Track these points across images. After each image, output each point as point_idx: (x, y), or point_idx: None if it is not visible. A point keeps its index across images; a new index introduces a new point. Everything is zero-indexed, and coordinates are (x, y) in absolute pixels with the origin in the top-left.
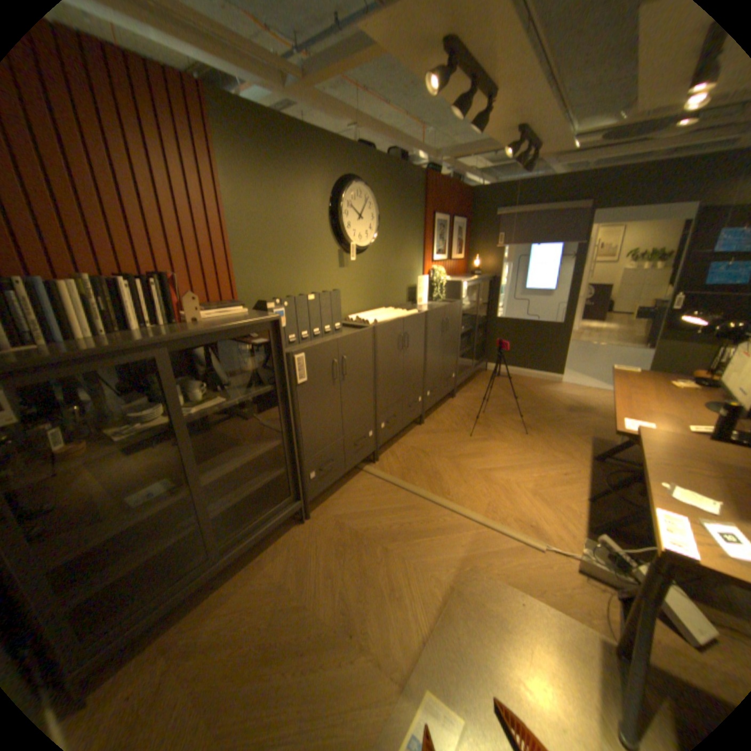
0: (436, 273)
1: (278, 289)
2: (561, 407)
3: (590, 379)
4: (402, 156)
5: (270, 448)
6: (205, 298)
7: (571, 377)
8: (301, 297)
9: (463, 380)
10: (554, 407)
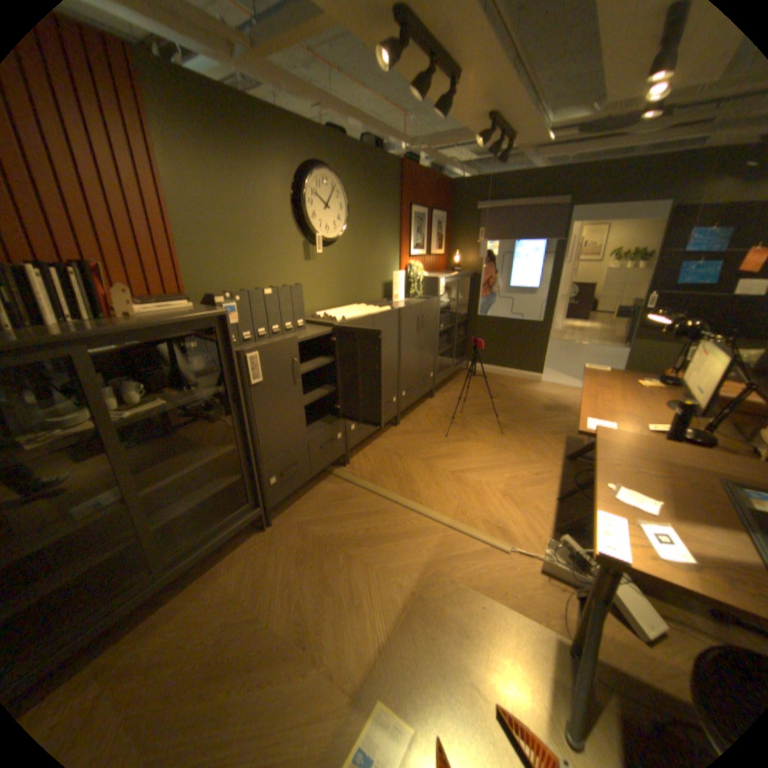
0: (413, 269)
1: (234, 283)
2: (538, 407)
3: (568, 378)
4: (376, 143)
5: (223, 454)
6: (145, 291)
7: (551, 376)
8: (256, 291)
9: (442, 379)
10: (532, 407)
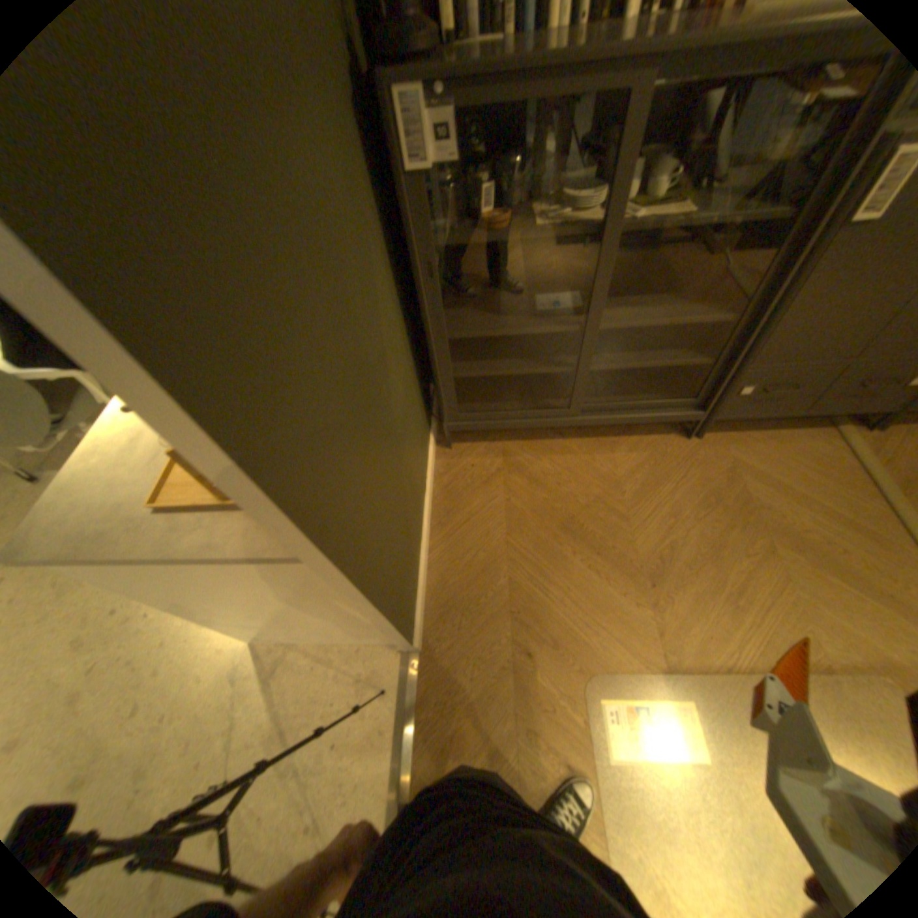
0: None
1: None
2: None
3: None
4: None
5: (713, 322)
6: None
7: None
8: None
9: None
10: None
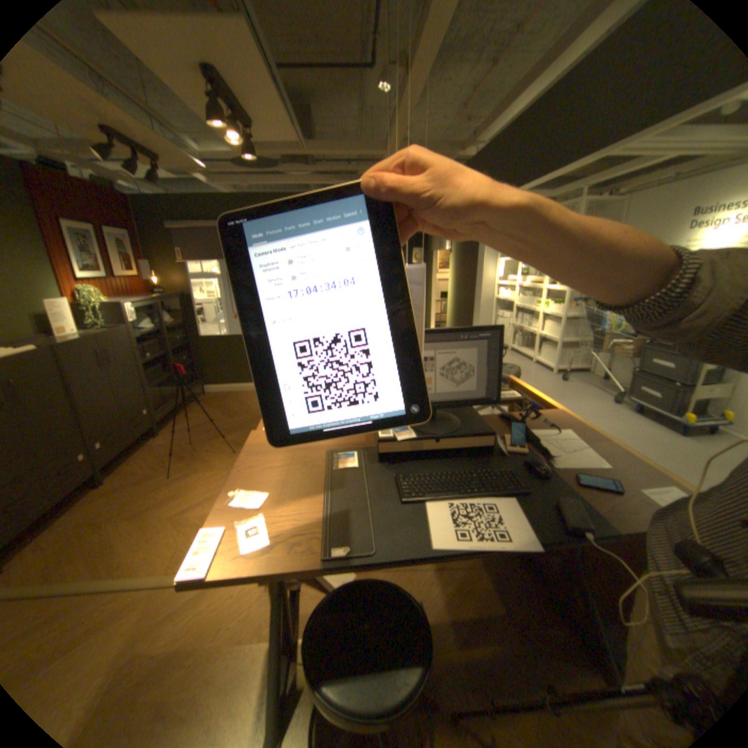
0: (84, 294)
1: None
2: None
3: None
4: None
5: None
6: None
7: None
8: None
9: (167, 412)
10: None
